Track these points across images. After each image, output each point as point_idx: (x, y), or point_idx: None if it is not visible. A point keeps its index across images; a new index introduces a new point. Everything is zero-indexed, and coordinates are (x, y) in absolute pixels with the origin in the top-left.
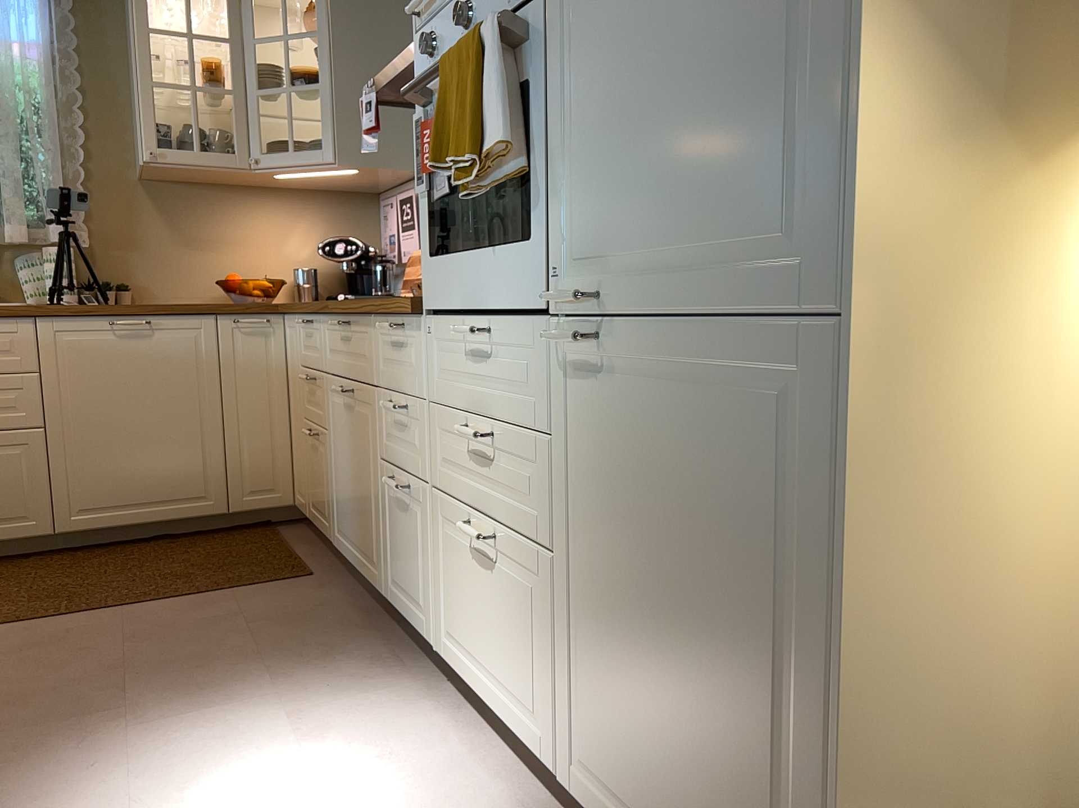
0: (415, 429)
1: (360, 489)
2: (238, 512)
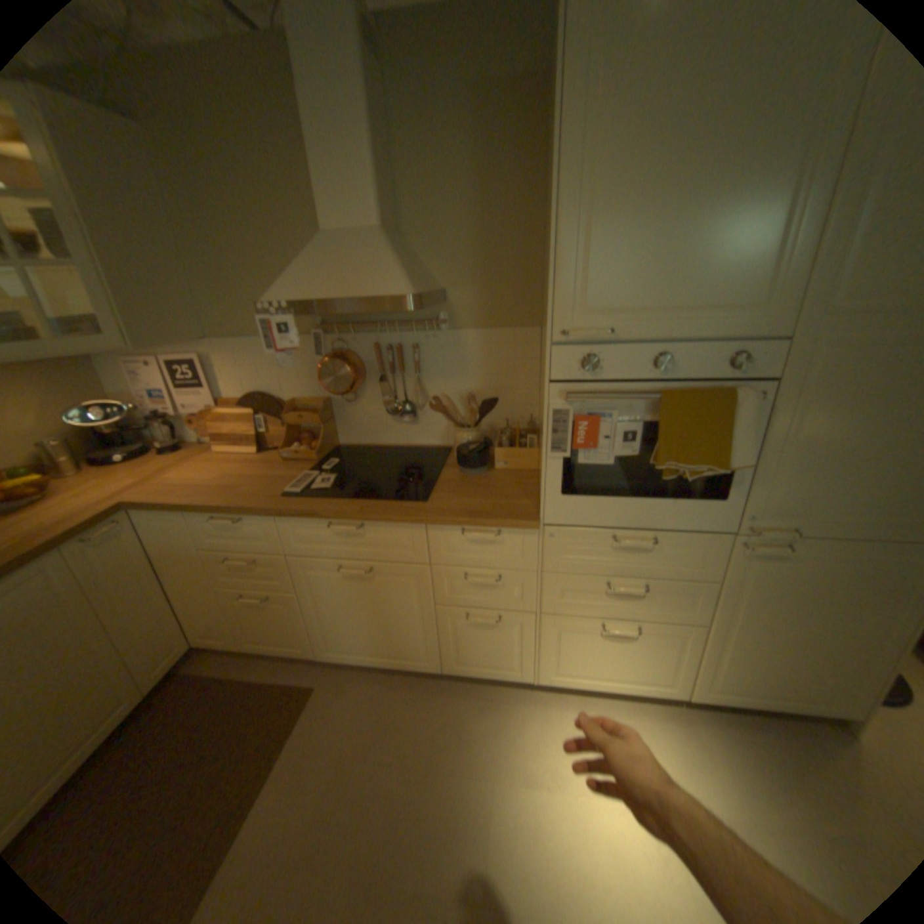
0: (512, 586)
1: (389, 624)
2: (152, 689)
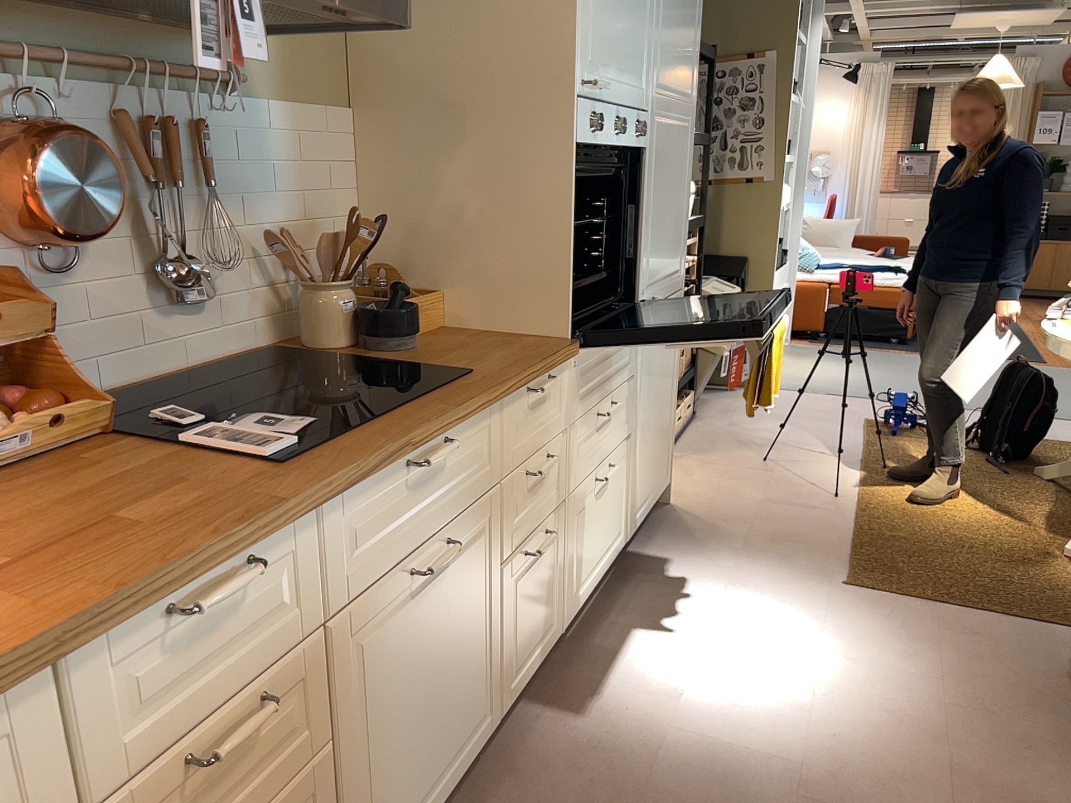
0: (553, 466)
1: (455, 667)
2: None
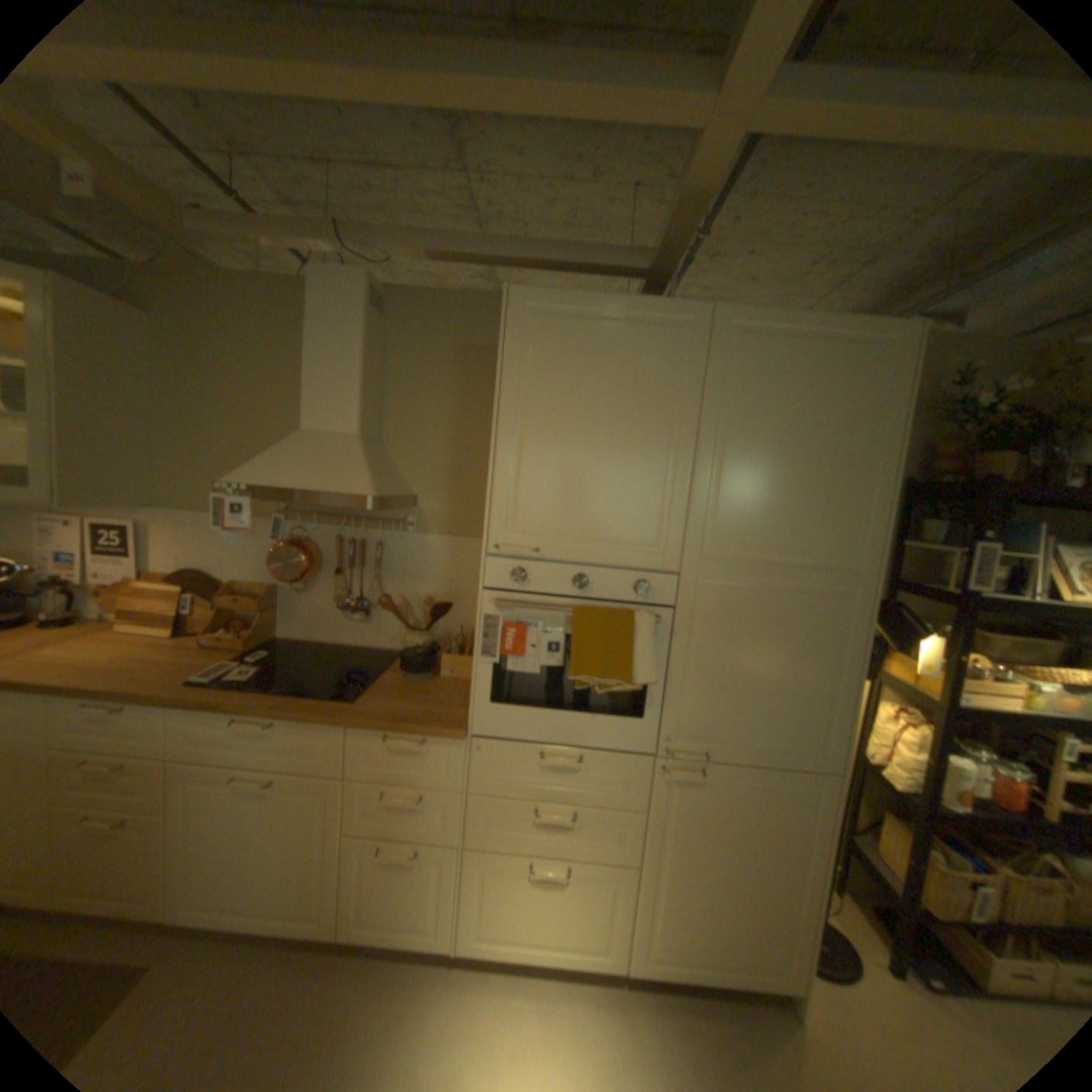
0: (434, 812)
1: (279, 865)
2: None
